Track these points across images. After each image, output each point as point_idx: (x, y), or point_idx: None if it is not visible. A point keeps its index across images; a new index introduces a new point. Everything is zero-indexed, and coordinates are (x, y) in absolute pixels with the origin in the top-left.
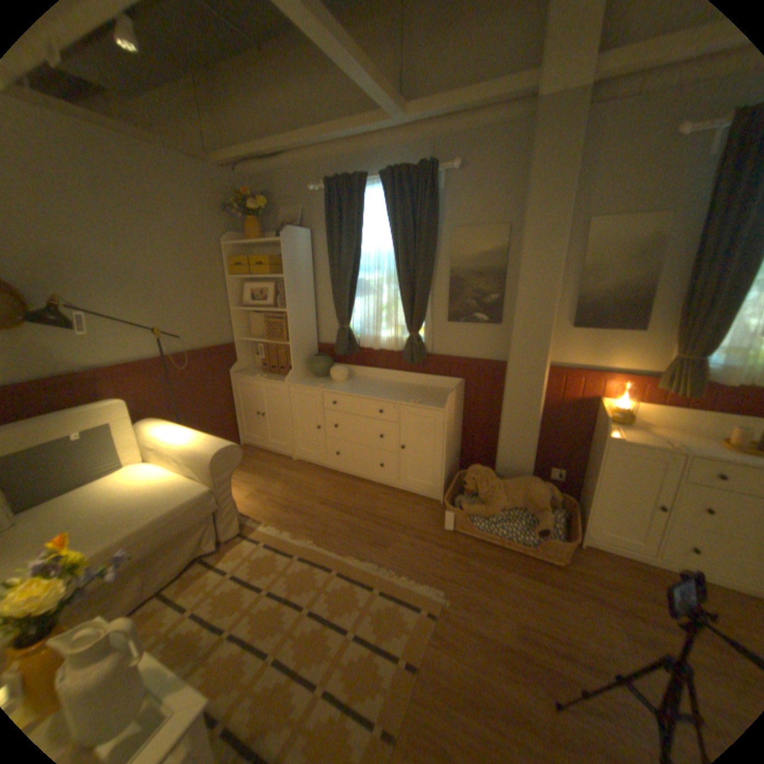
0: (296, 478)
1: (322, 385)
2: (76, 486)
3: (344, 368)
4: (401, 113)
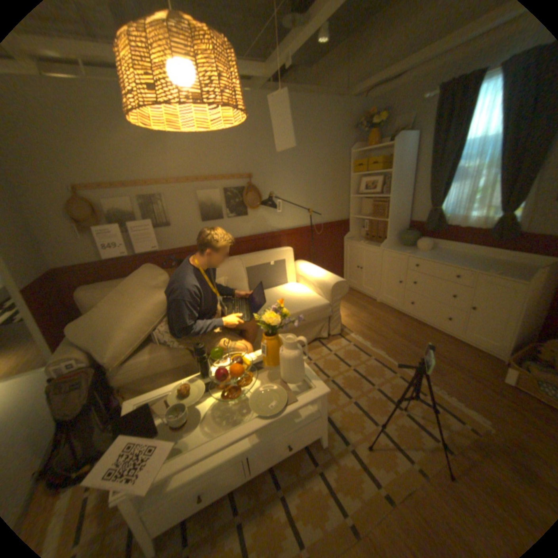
0: (377, 313)
1: (408, 252)
2: (271, 287)
3: (429, 240)
4: None
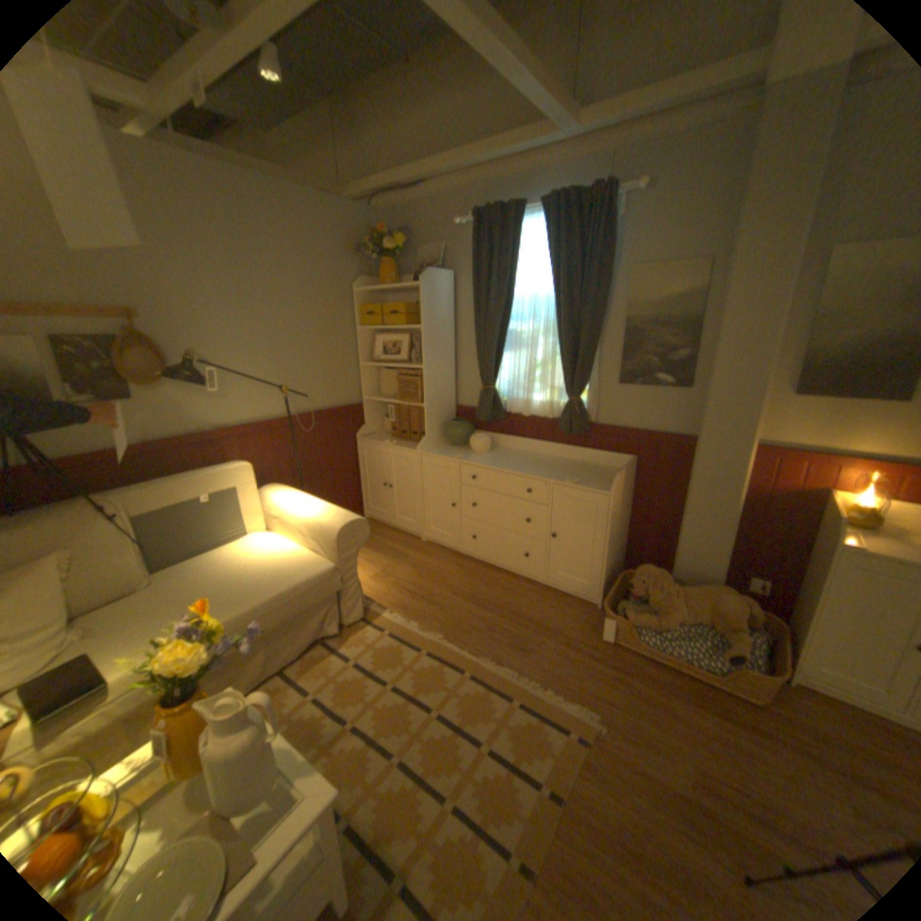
0: (425, 561)
1: (460, 455)
2: (205, 551)
3: (487, 436)
4: (574, 122)
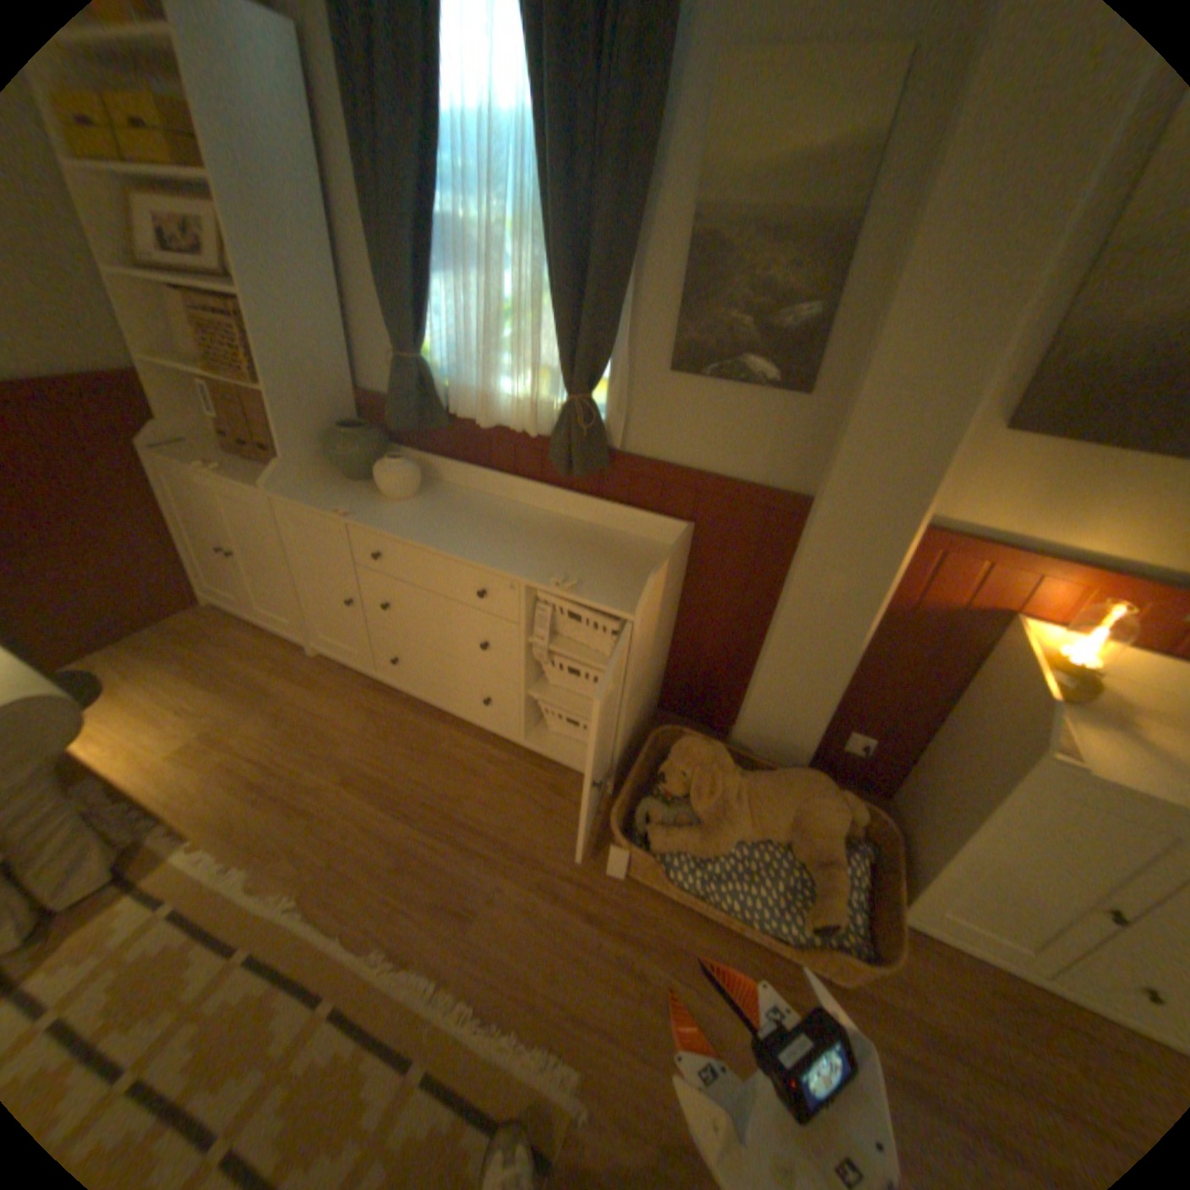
0: (304, 706)
1: (348, 507)
2: None
3: (410, 465)
4: None
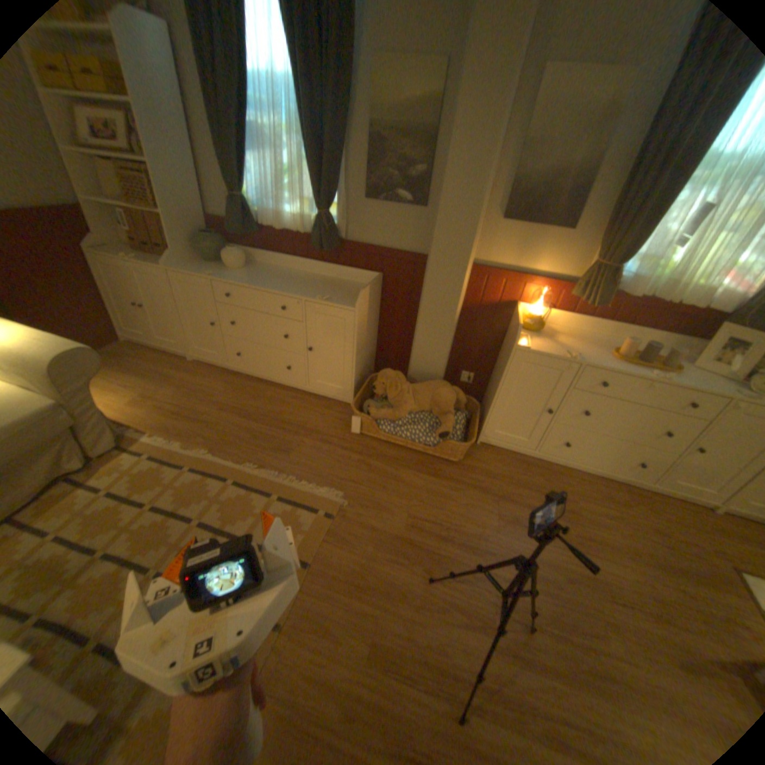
0: (191, 381)
1: (210, 272)
2: None
3: (239, 251)
4: None
